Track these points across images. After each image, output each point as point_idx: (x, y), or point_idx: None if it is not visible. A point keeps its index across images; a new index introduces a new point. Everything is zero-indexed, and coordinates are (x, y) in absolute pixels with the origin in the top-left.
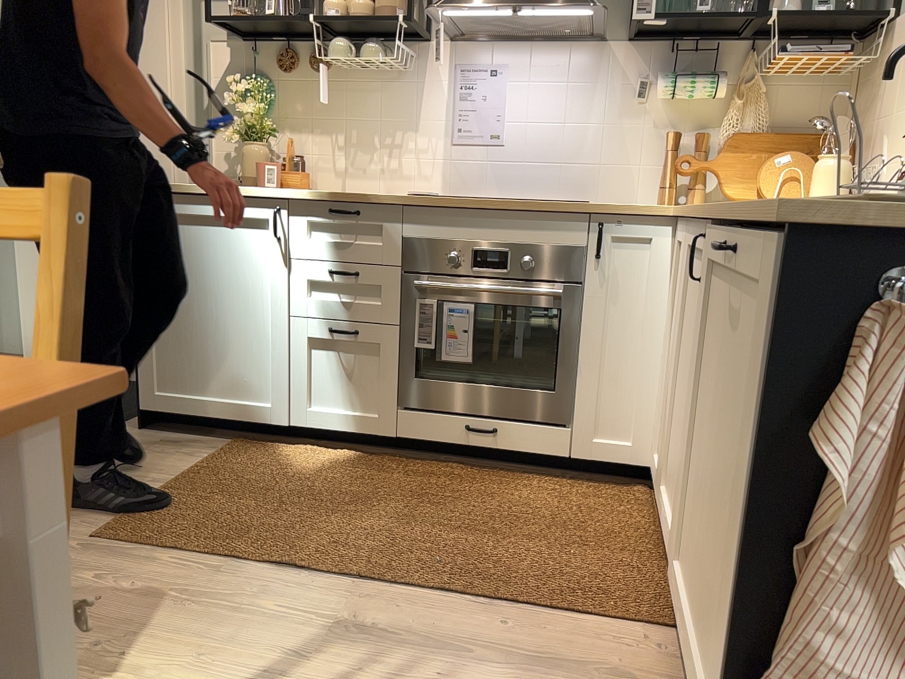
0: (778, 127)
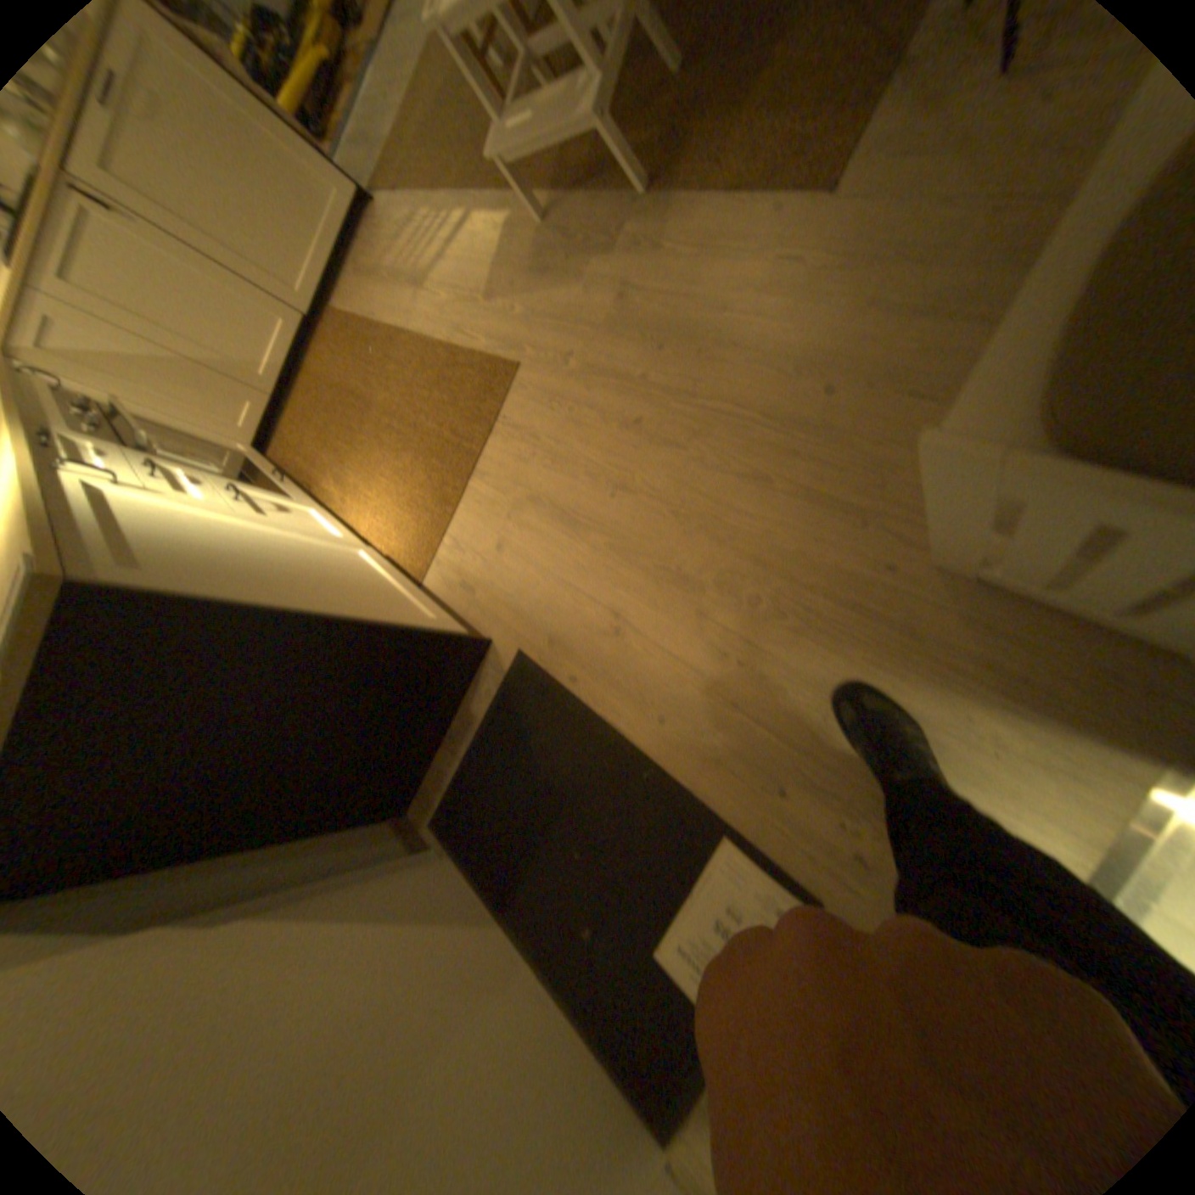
0: None
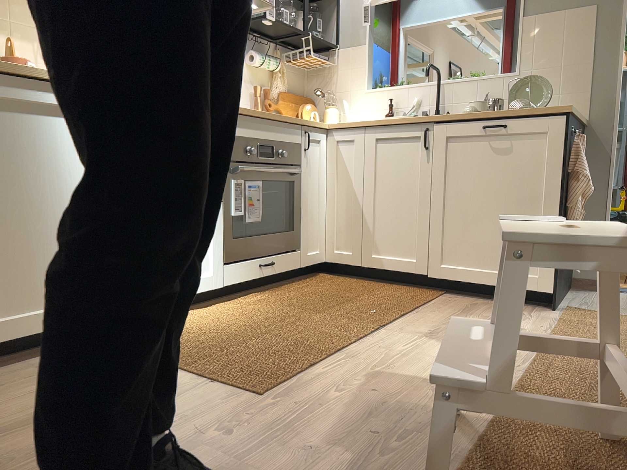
0: (288, 90)
